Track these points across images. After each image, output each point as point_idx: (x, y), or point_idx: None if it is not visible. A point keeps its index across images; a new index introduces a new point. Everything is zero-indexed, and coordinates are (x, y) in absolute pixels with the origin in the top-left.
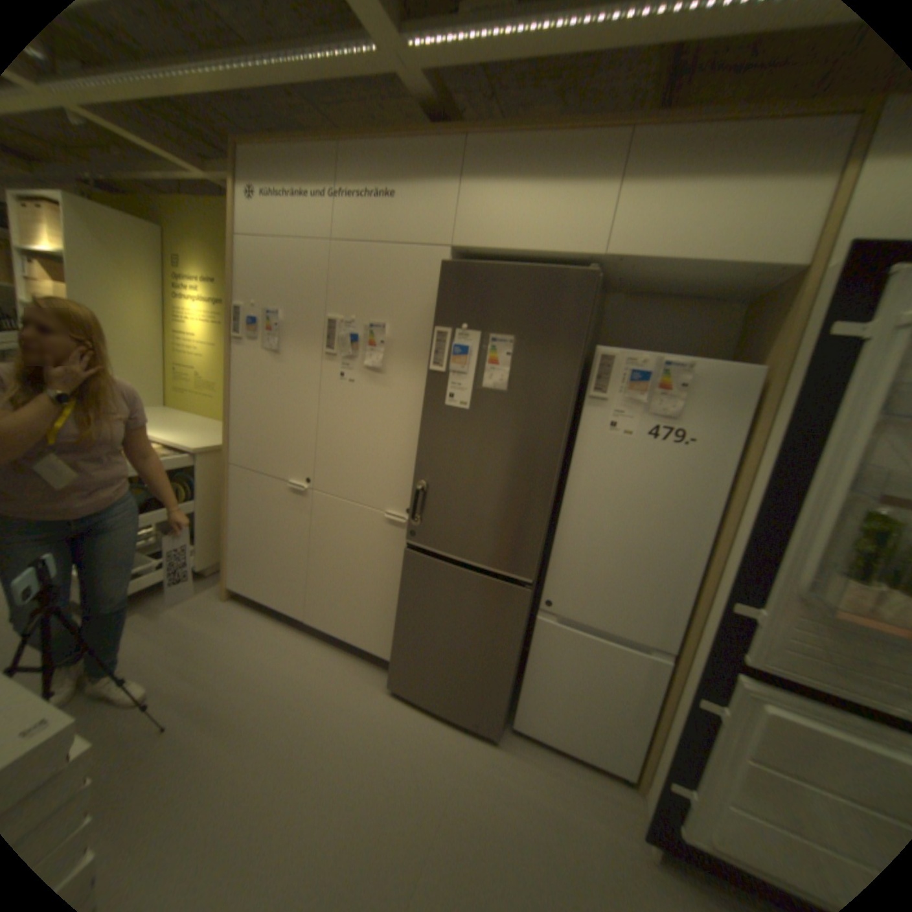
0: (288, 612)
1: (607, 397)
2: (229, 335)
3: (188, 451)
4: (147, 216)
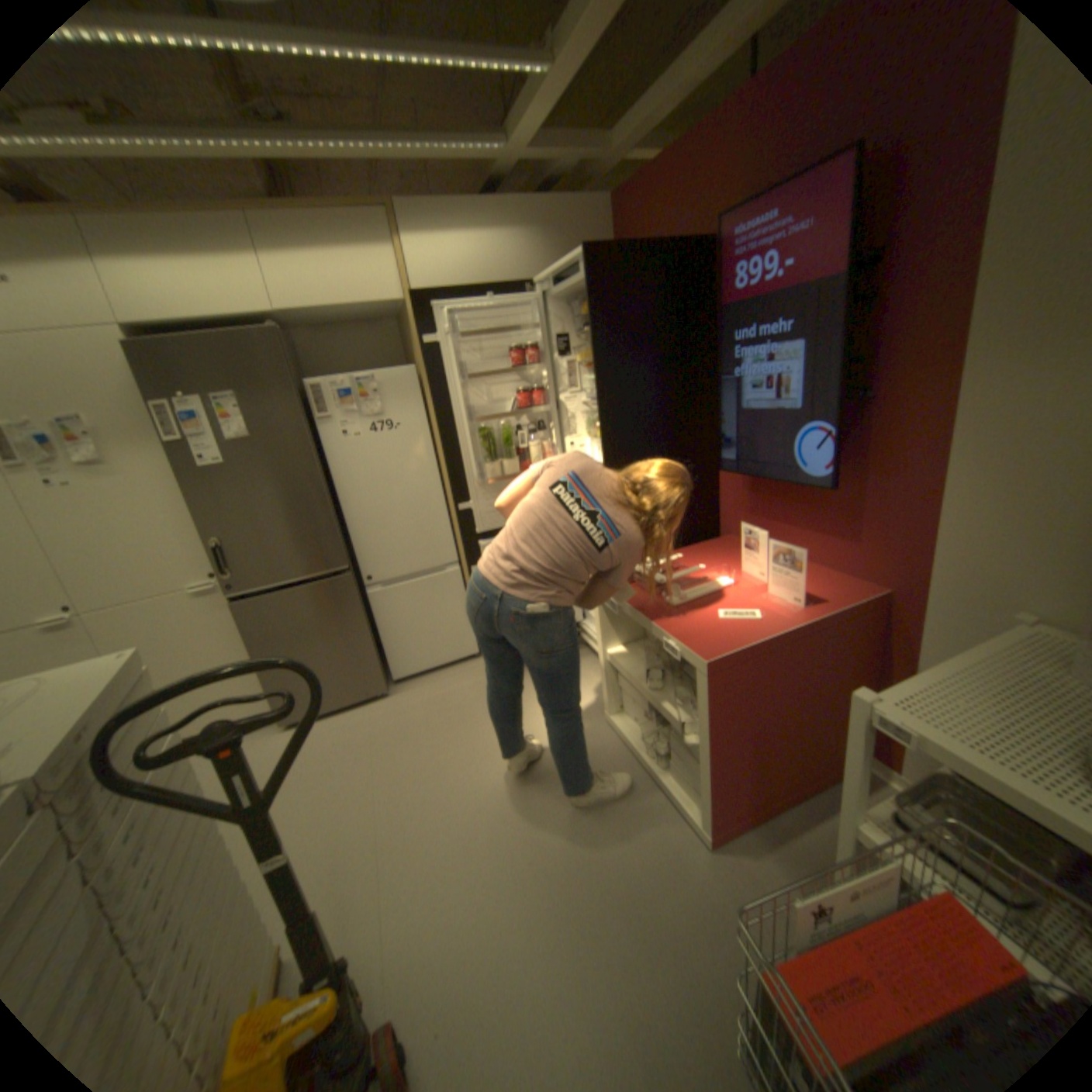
0: None
1: (331, 416)
2: None
3: None
4: None
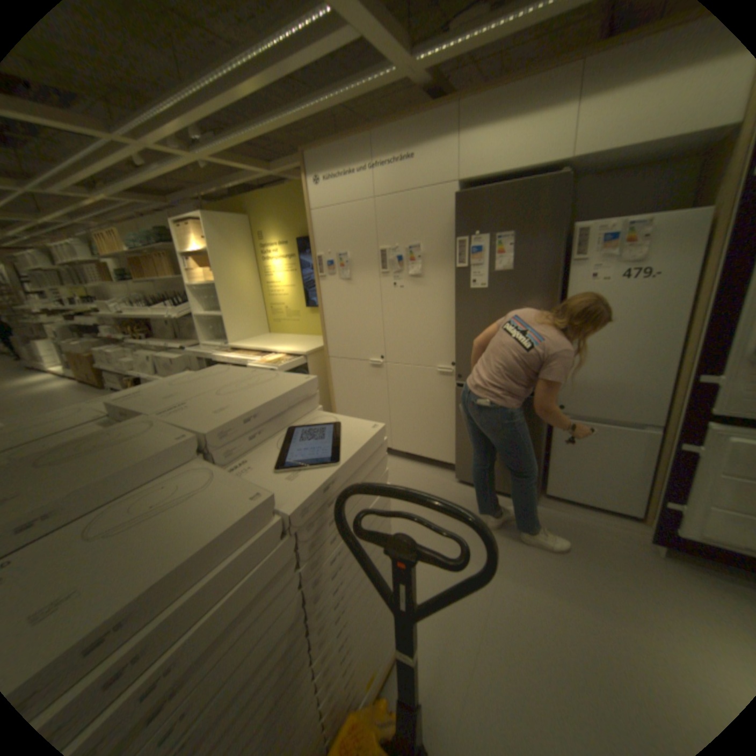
0: None
1: (588, 258)
2: (317, 276)
3: (301, 355)
4: (237, 211)
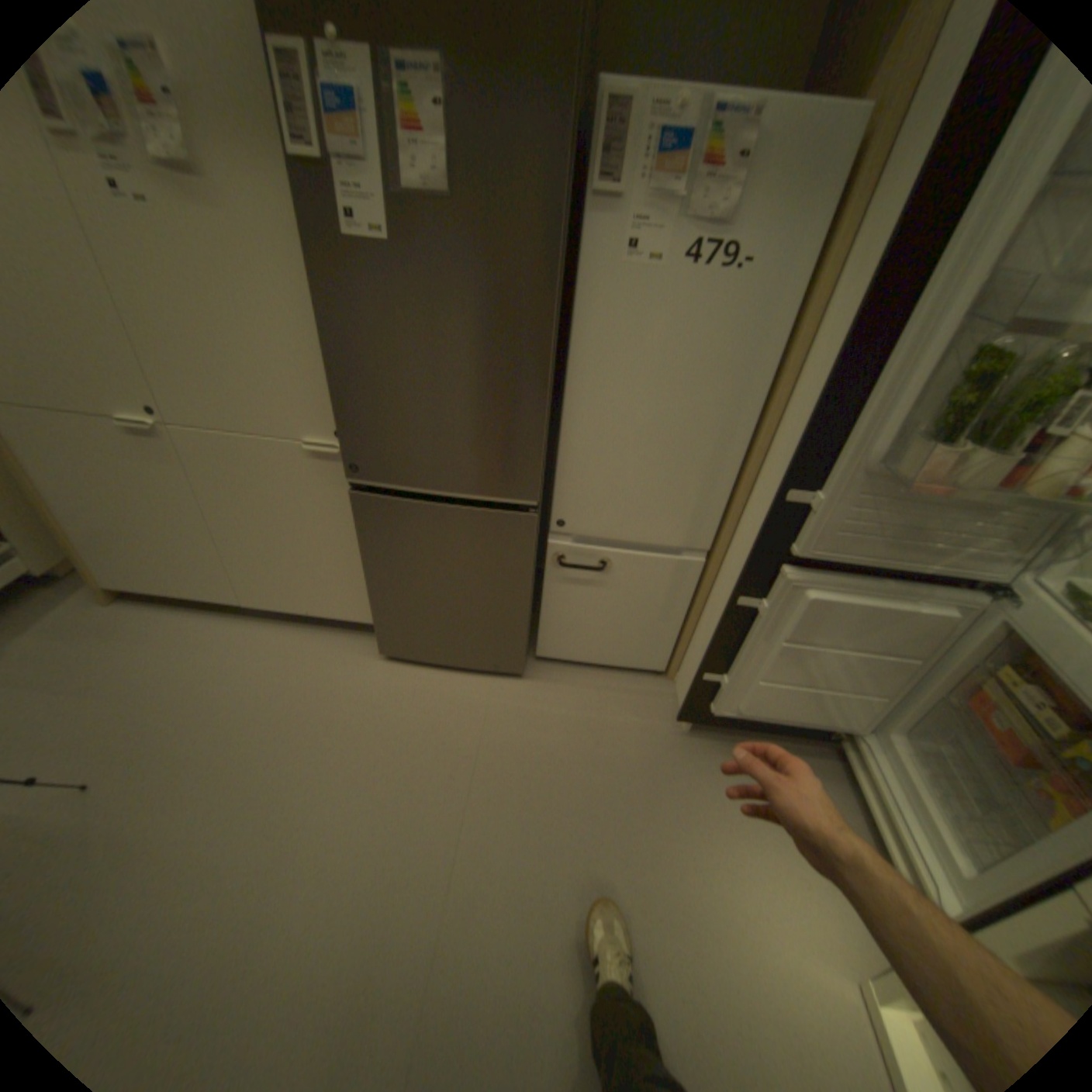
0: (214, 599)
1: (623, 191)
2: None
3: None
4: None
